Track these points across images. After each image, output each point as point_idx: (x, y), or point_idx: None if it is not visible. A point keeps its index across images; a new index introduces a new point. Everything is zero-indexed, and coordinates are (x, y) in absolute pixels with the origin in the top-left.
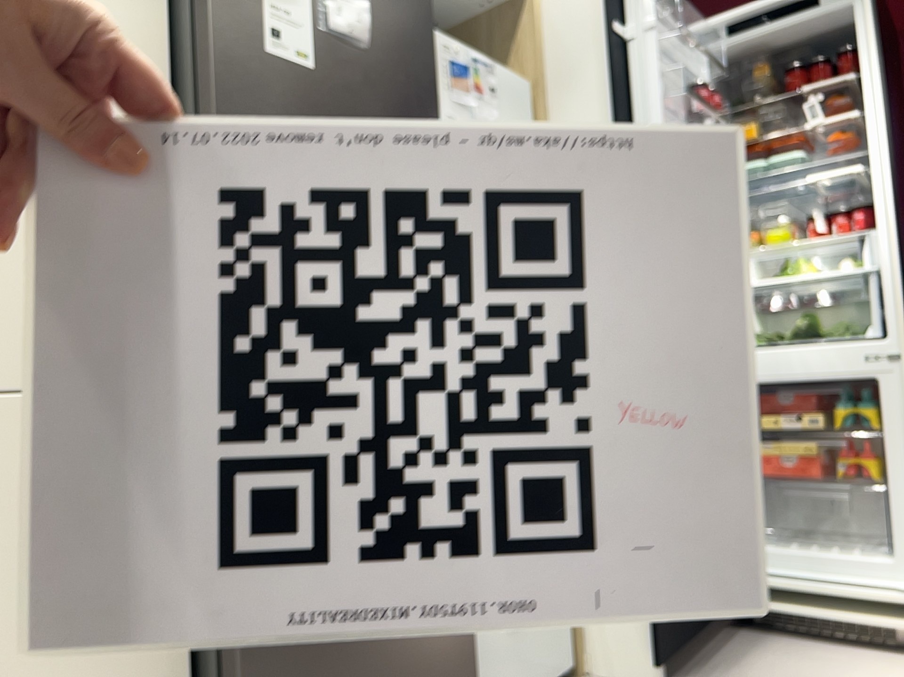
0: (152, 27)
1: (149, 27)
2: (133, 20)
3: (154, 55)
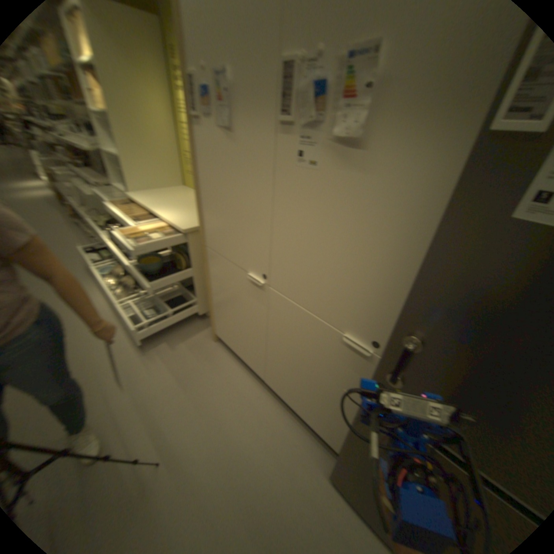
0: (446, 176)
1: (444, 176)
2: (431, 173)
3: (437, 198)
